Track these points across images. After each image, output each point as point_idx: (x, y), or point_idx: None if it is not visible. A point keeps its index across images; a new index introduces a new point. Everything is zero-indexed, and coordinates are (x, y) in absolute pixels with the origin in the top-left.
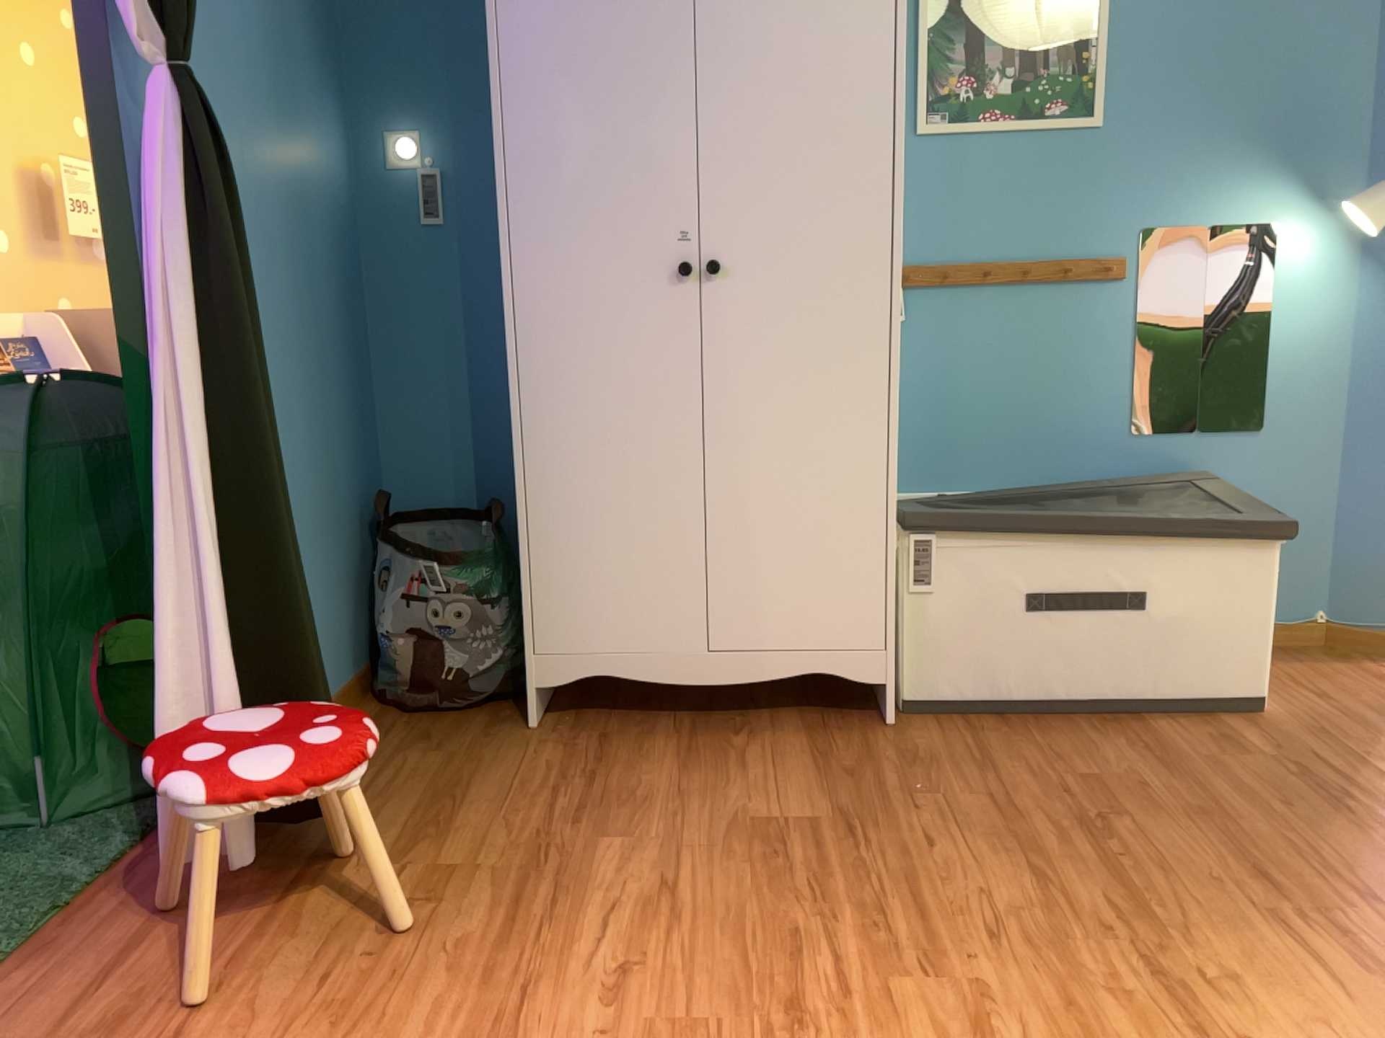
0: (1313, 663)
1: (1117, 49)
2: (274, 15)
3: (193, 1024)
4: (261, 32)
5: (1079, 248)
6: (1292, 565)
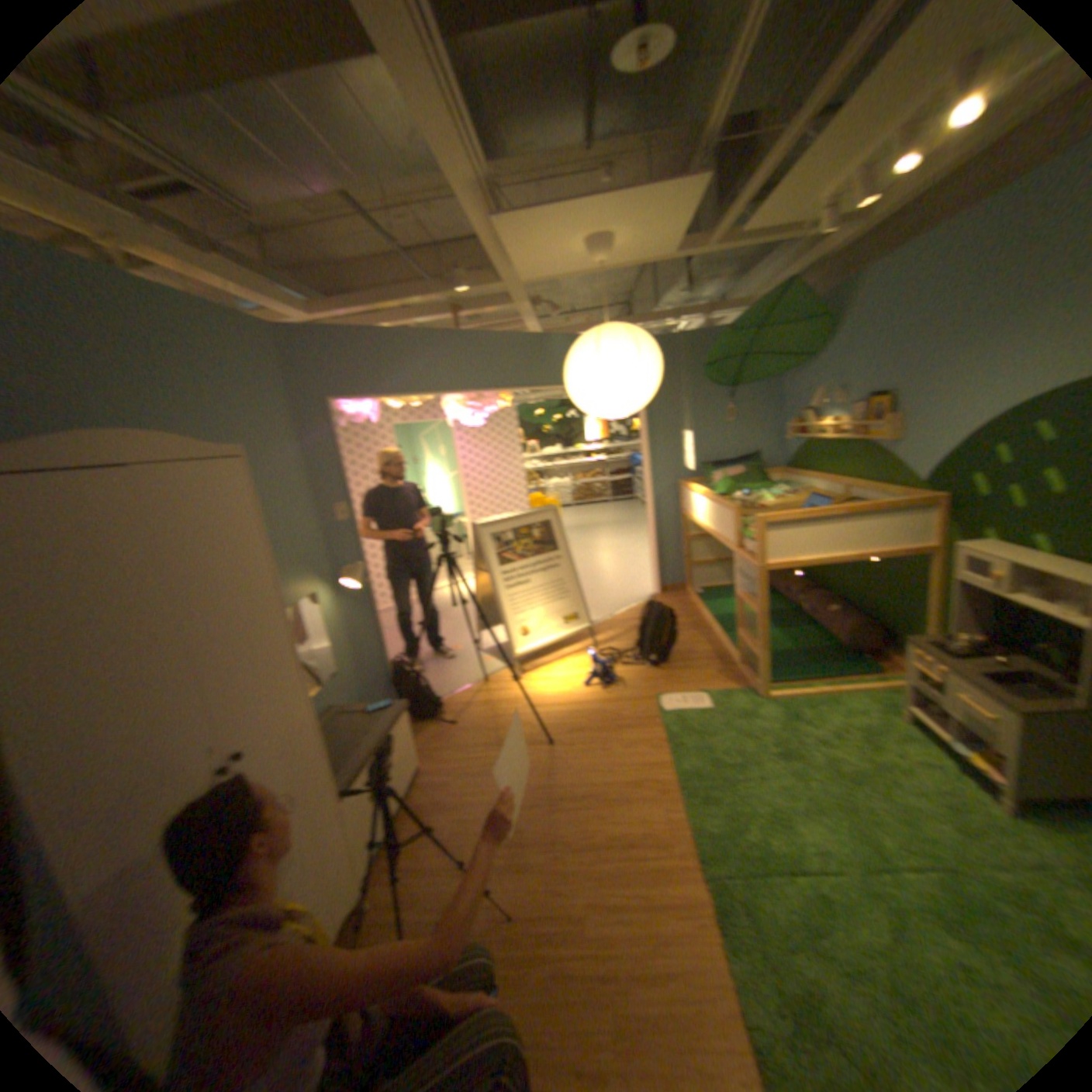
0: None
1: None
2: None
3: None
4: None
5: None
6: None
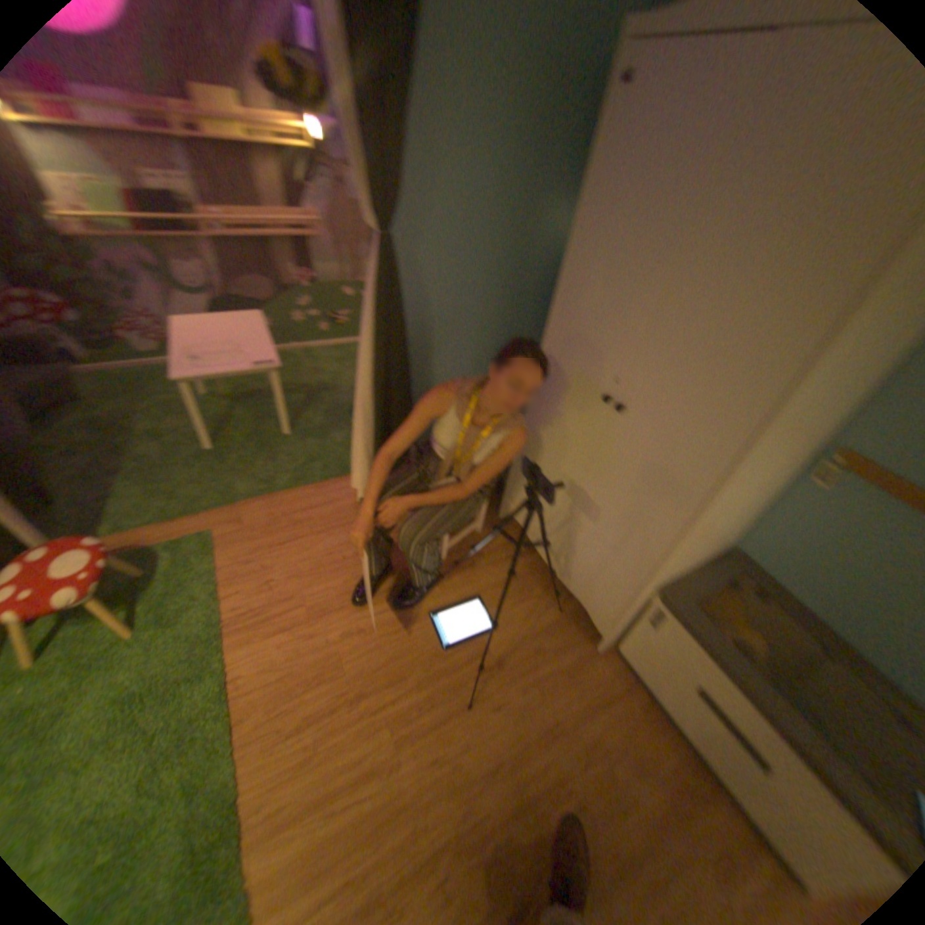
0: None
1: None
2: (523, 159)
3: (301, 542)
4: (505, 174)
5: None
6: None
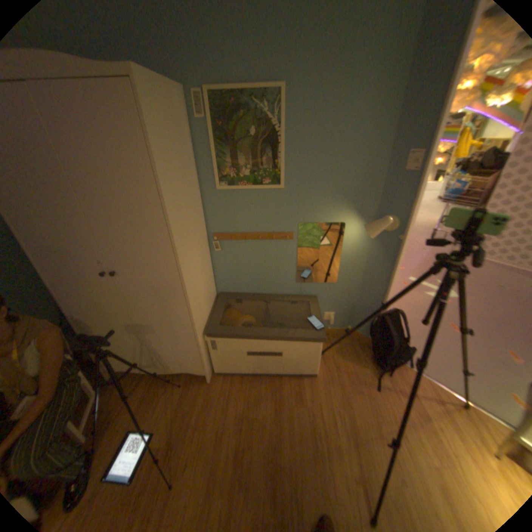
0: (342, 345)
1: (288, 159)
2: None
3: None
4: None
5: (277, 229)
6: (342, 315)
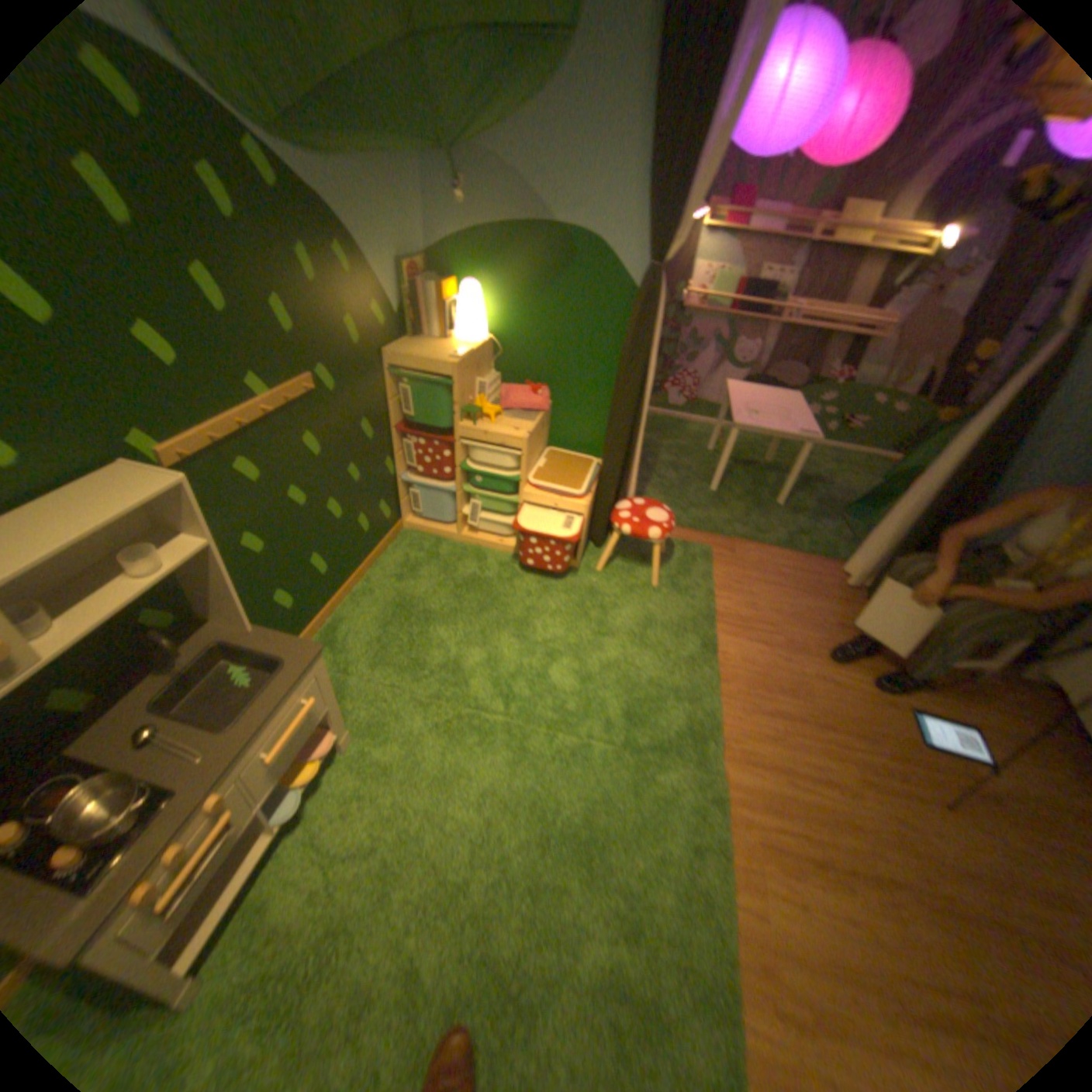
0: None
1: None
2: None
3: (784, 591)
4: None
5: None
6: None
